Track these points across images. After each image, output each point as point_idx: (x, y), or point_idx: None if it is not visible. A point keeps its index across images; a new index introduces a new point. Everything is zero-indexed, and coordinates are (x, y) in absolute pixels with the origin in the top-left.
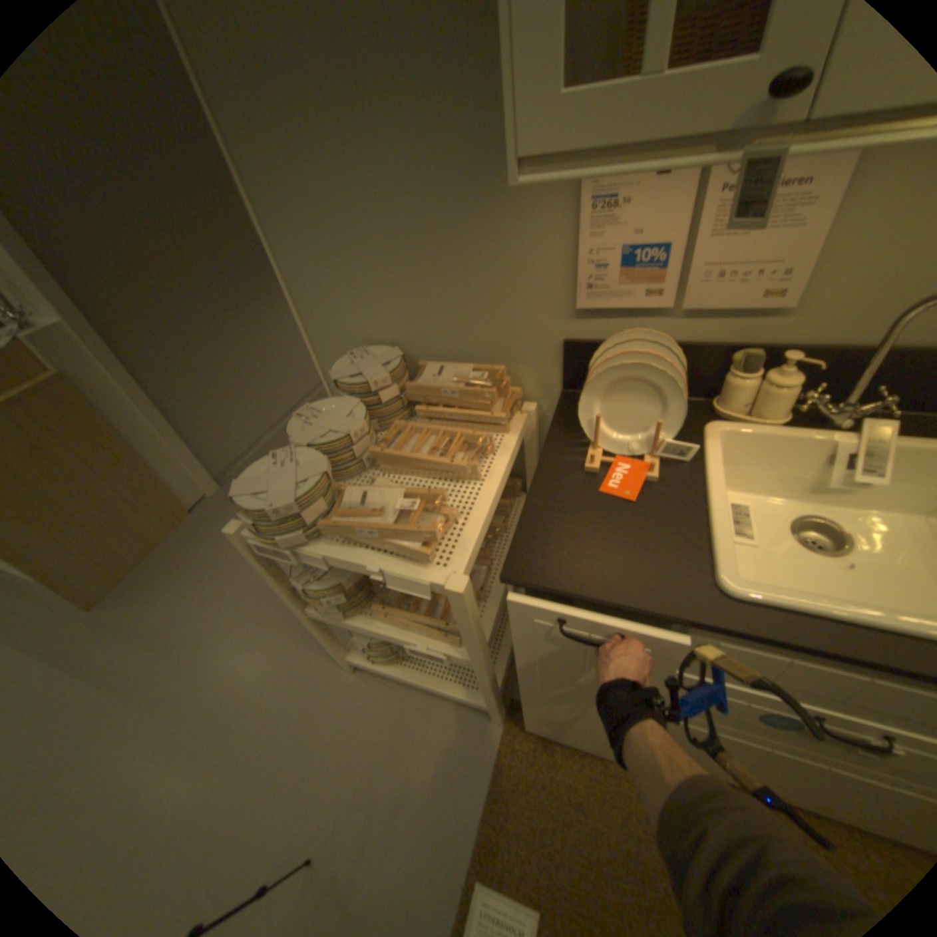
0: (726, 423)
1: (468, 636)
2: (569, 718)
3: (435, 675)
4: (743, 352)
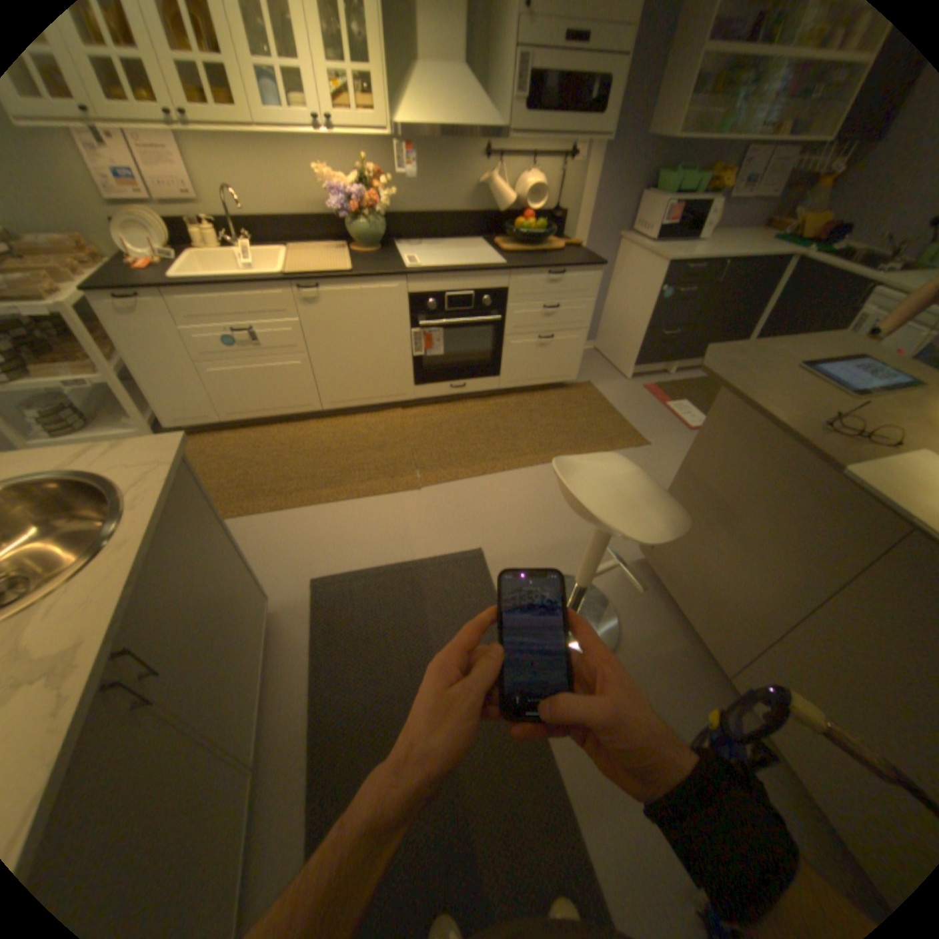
0: (188, 246)
1: (85, 343)
2: (180, 409)
3: (102, 432)
4: (185, 218)
